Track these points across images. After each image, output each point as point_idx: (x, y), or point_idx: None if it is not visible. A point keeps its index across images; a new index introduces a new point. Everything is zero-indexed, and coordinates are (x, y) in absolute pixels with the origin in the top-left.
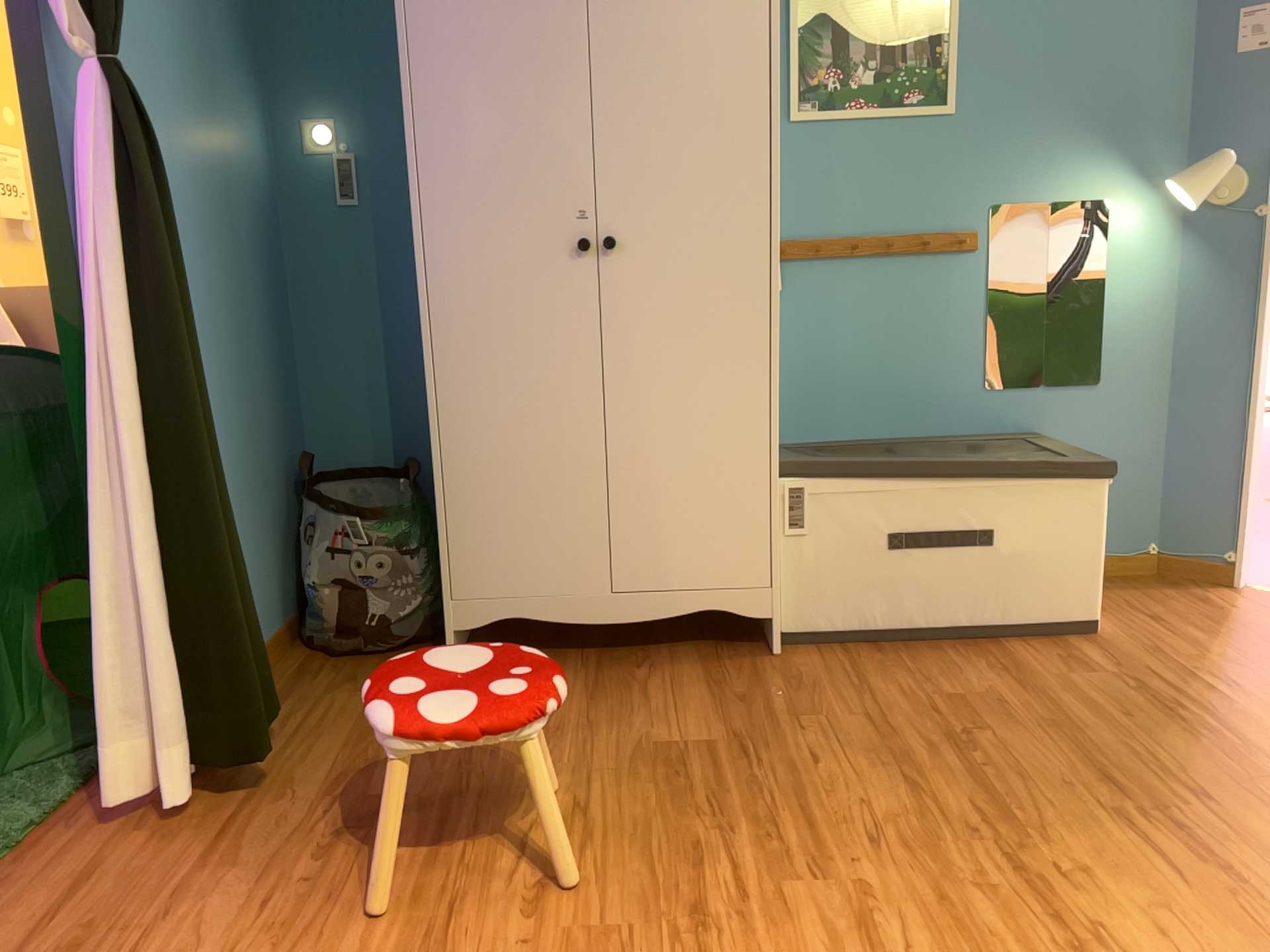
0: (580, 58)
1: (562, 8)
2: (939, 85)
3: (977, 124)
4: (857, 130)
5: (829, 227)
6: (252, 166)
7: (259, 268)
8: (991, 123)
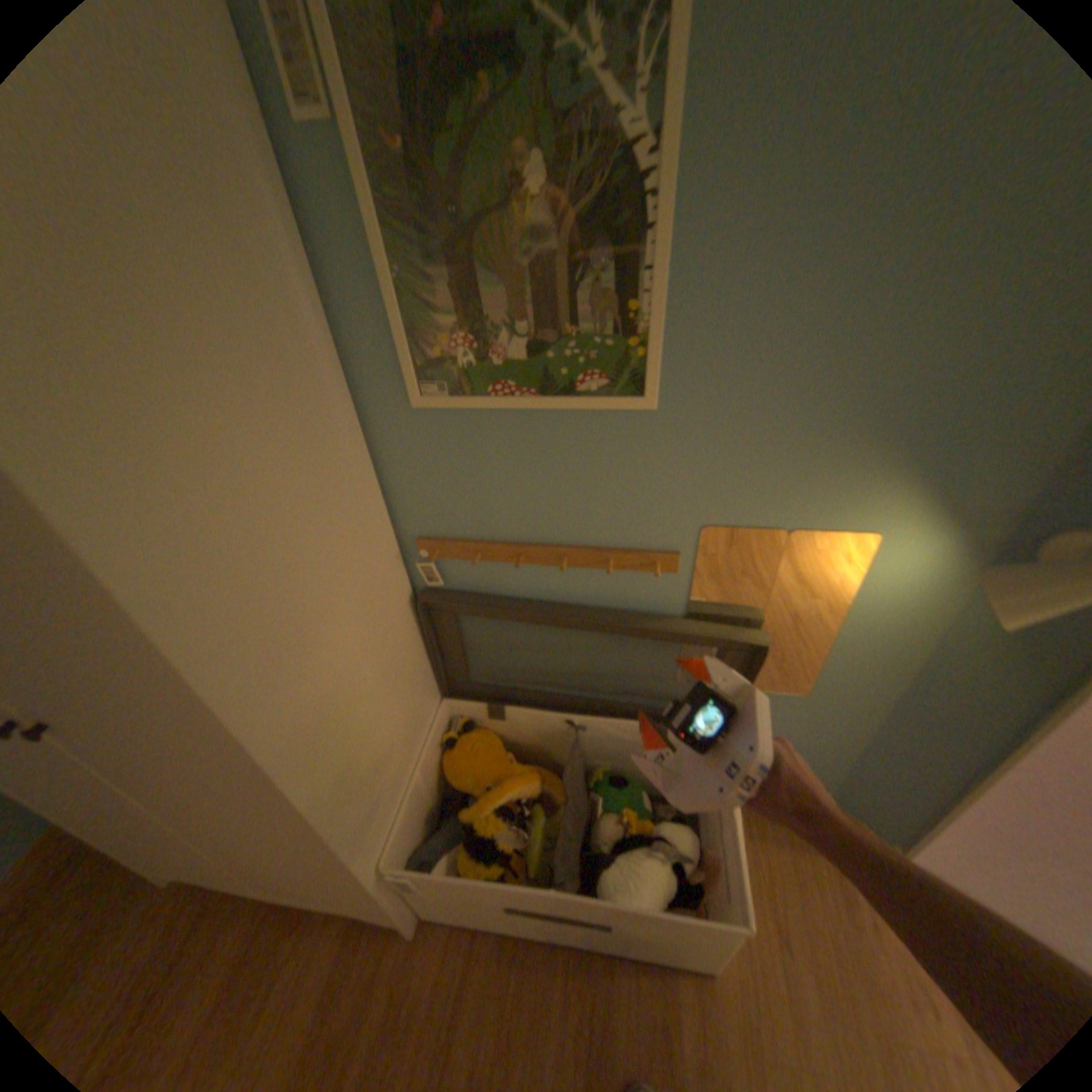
0: None
1: None
2: (636, 362)
3: (696, 422)
4: (513, 419)
5: (493, 529)
6: None
7: None
8: (719, 422)
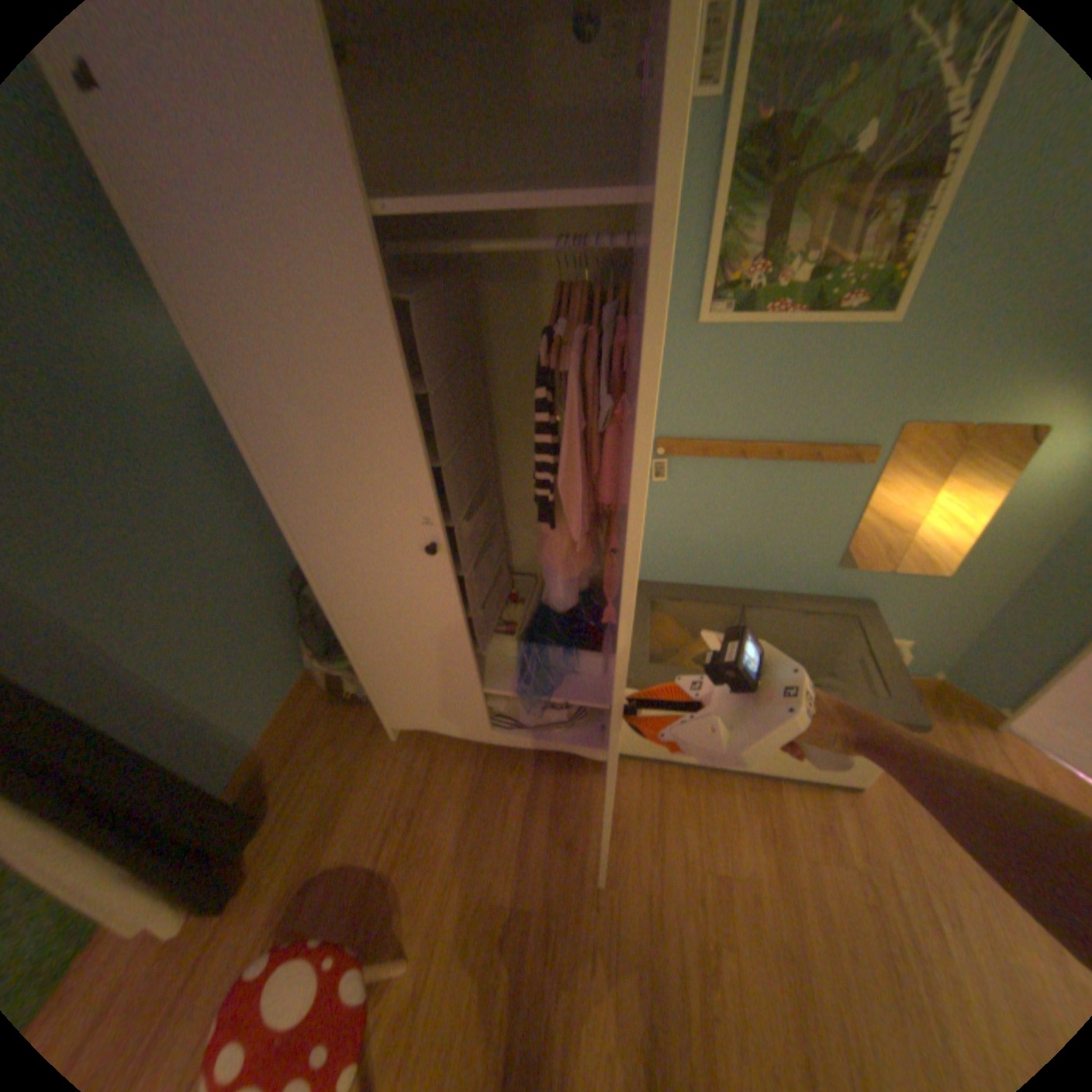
0: (401, 364)
1: (364, 298)
2: (896, 283)
3: (928, 332)
4: (776, 332)
5: (724, 429)
6: (163, 375)
7: (203, 465)
8: (946, 332)
